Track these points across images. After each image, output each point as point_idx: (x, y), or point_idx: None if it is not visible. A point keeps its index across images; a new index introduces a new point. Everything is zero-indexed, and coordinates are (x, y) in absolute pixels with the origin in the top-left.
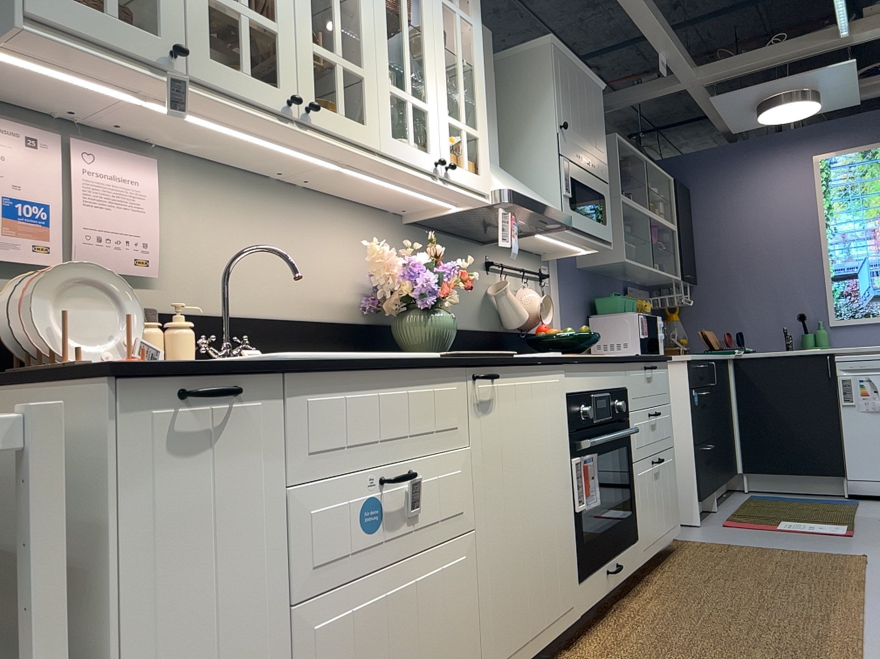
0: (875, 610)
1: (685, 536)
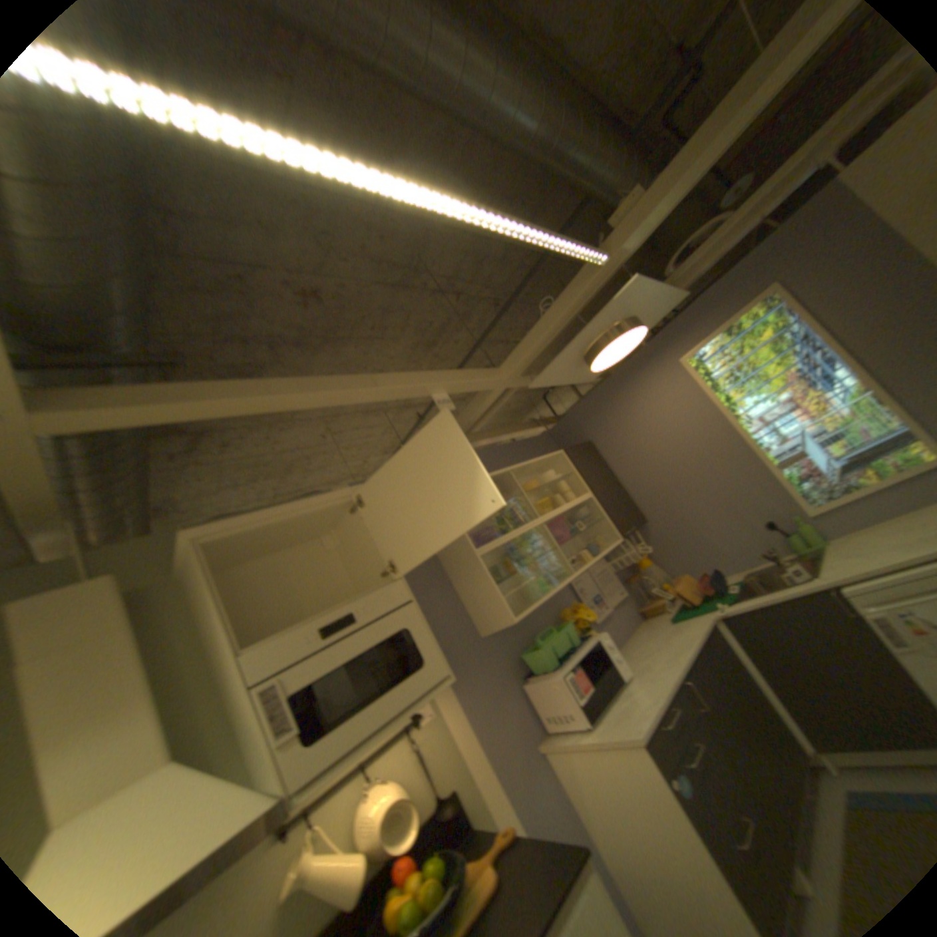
0: None
1: None
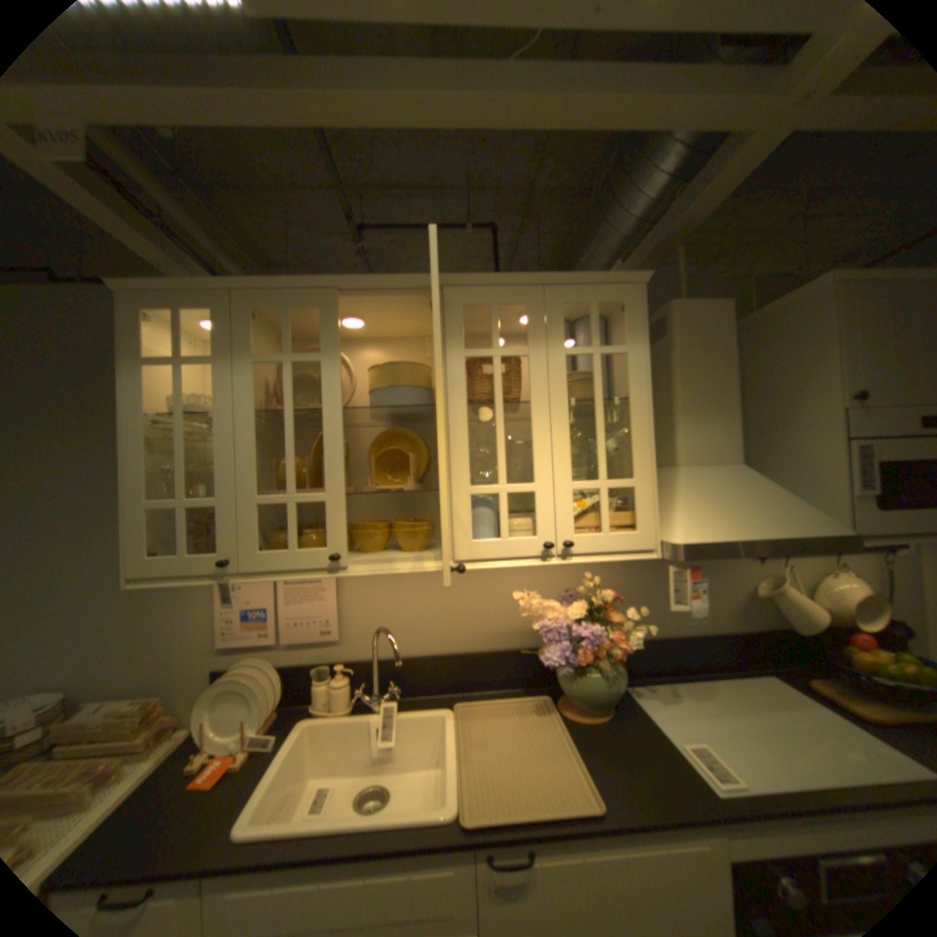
0: None
1: None
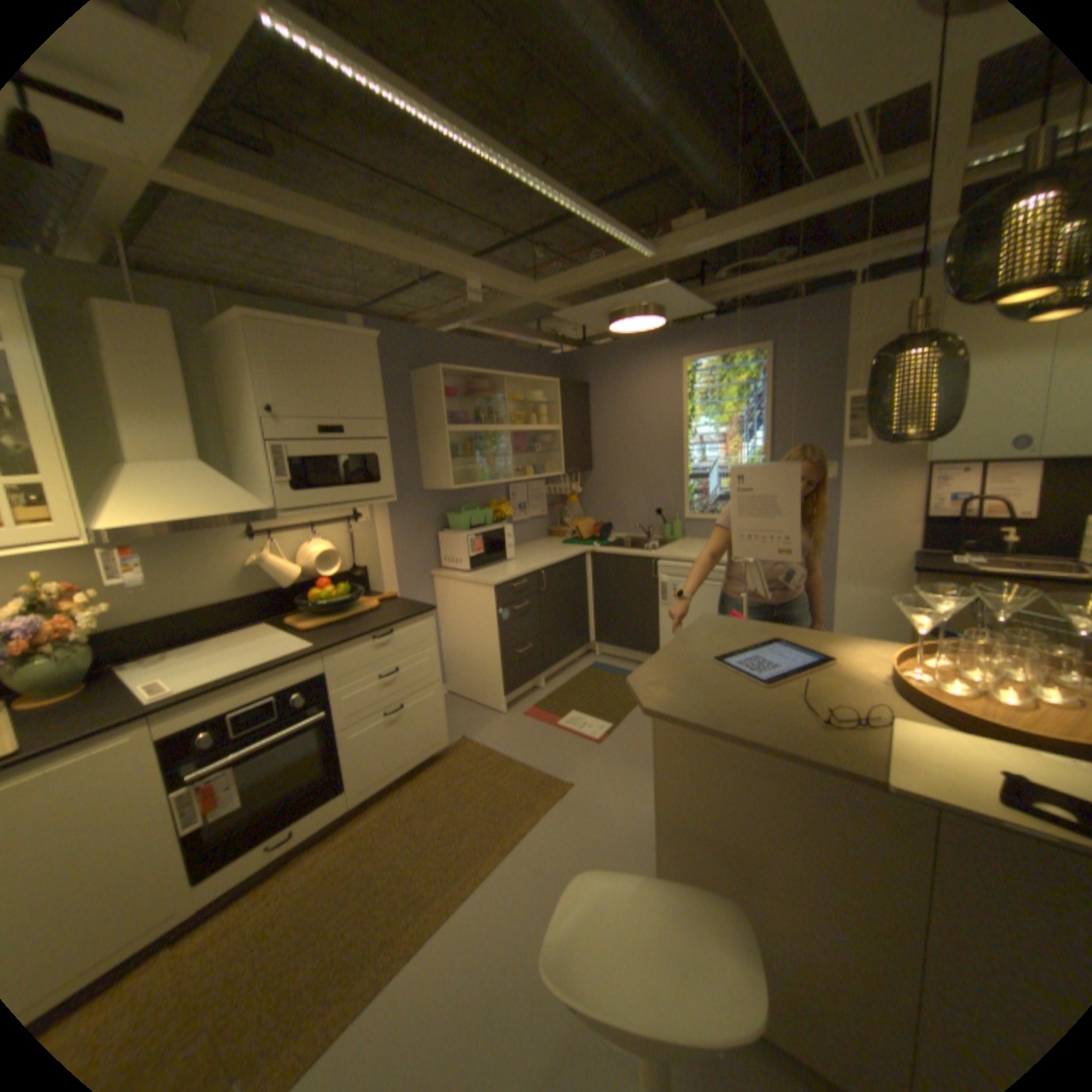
0: (479, 895)
1: (475, 733)
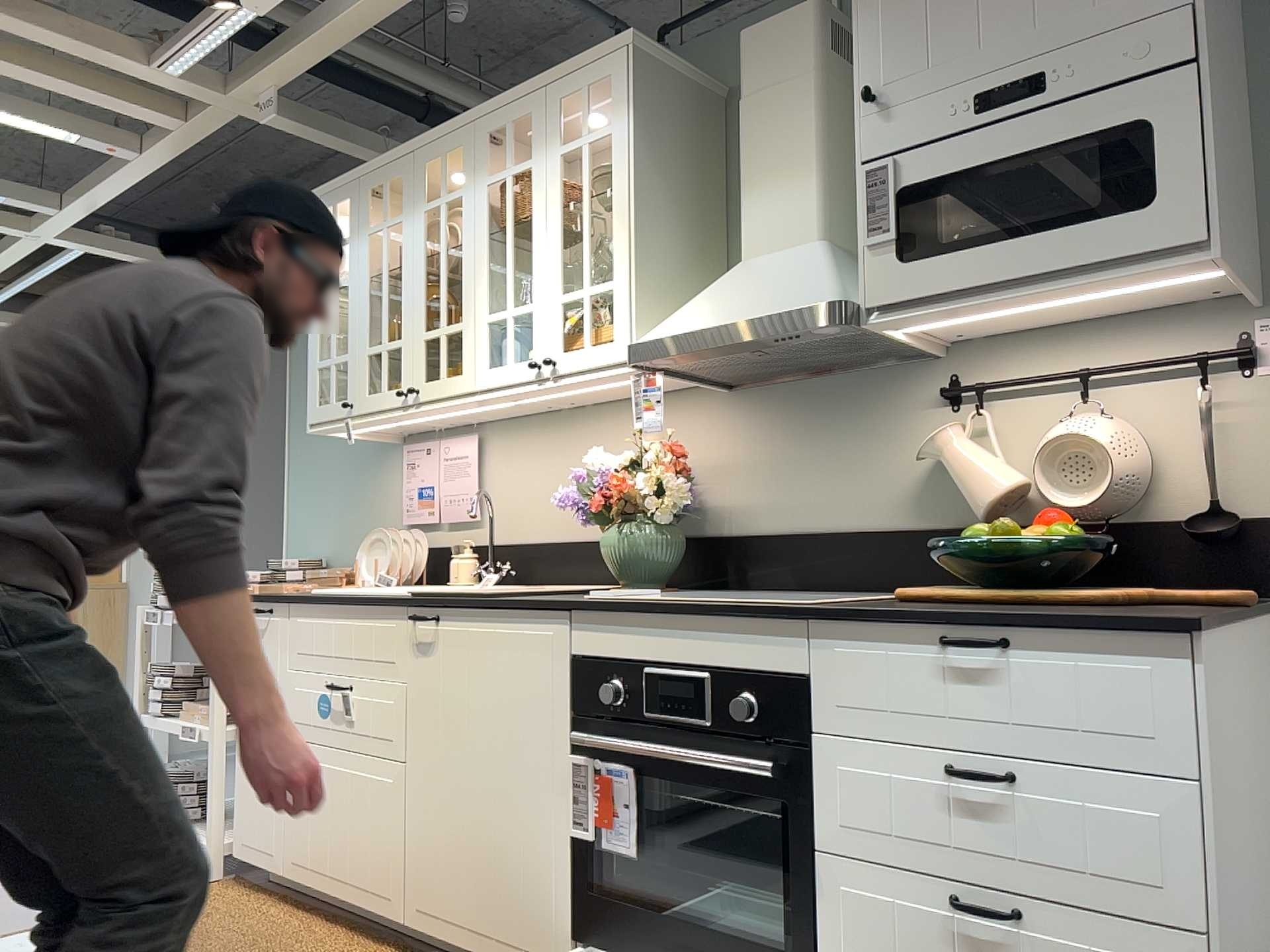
0: None
1: None
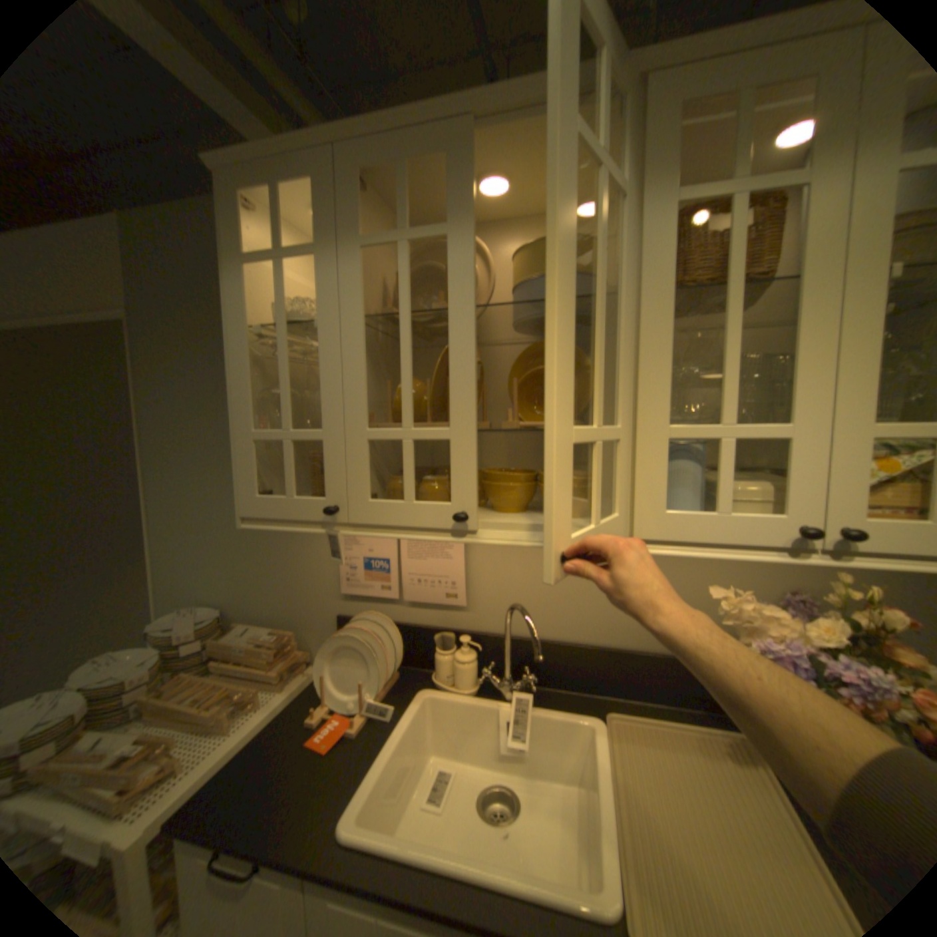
0: None
1: None
